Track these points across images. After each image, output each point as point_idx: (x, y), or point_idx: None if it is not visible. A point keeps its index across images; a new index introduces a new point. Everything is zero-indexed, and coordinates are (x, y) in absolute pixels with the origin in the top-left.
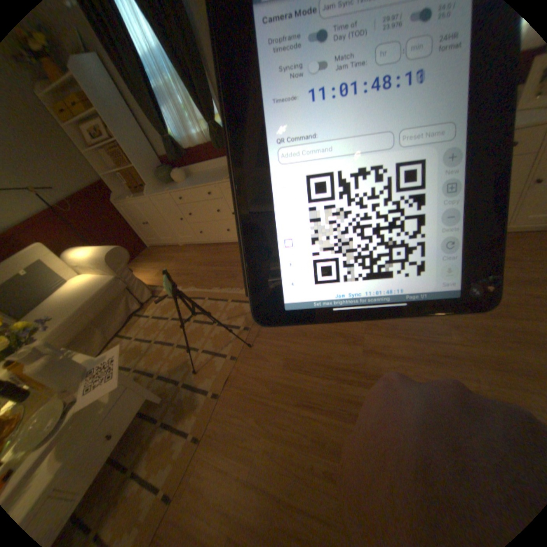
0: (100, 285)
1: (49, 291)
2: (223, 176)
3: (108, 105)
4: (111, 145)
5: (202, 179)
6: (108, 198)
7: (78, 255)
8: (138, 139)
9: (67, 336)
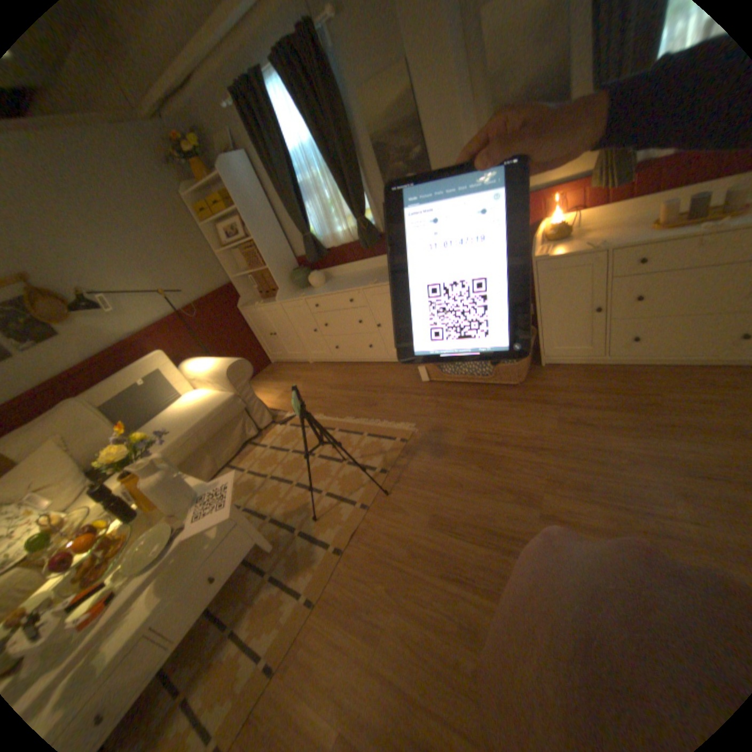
0: (218, 402)
1: (164, 405)
2: (370, 280)
3: (249, 203)
4: (247, 244)
5: (345, 283)
6: (235, 303)
7: (198, 367)
8: (276, 238)
9: (177, 458)
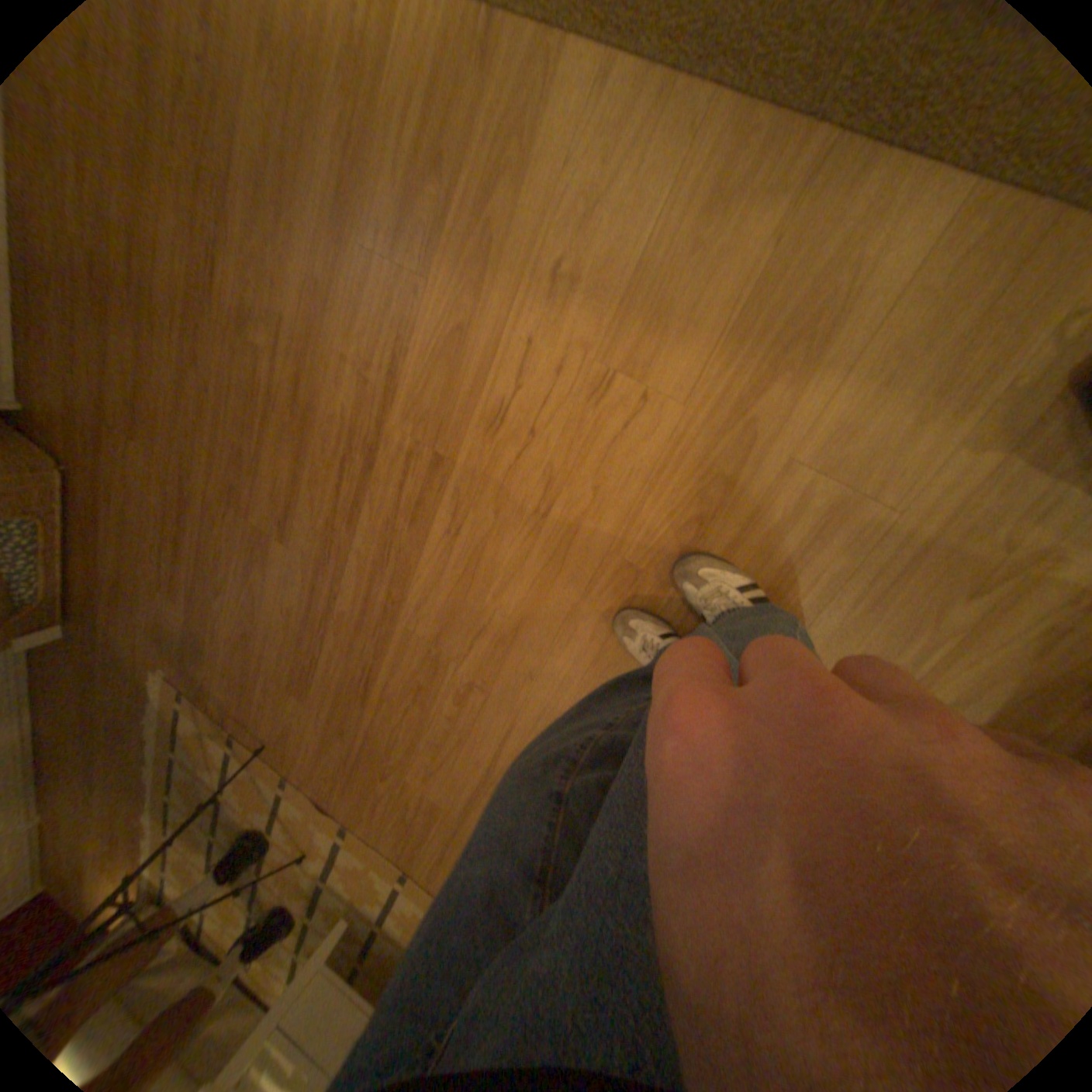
0: None
1: None
2: None
3: None
4: None
5: None
6: None
7: None
8: None
9: None
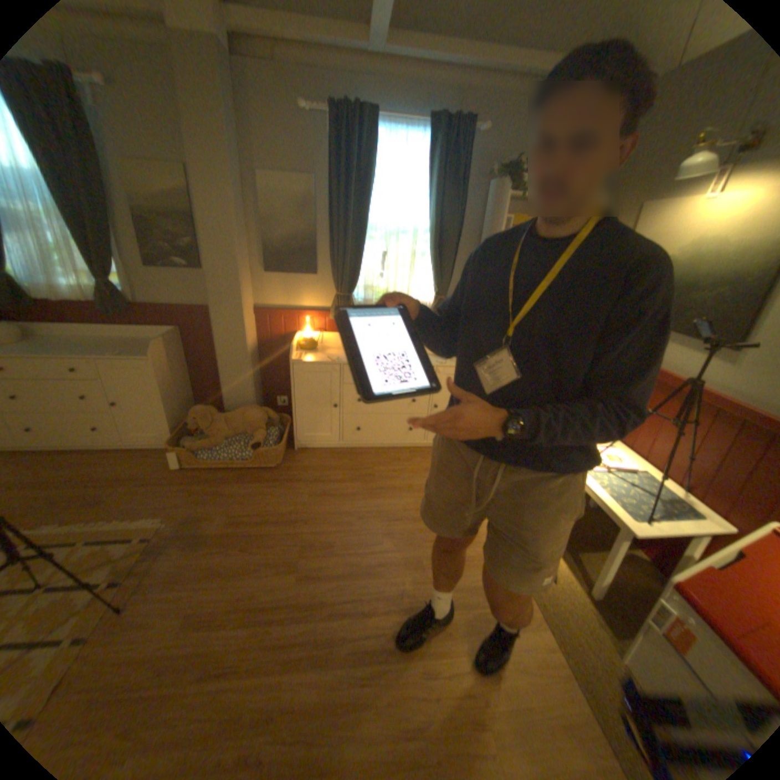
0: None
1: None
2: (107, 353)
3: None
4: None
5: (62, 350)
6: None
7: None
8: None
9: None
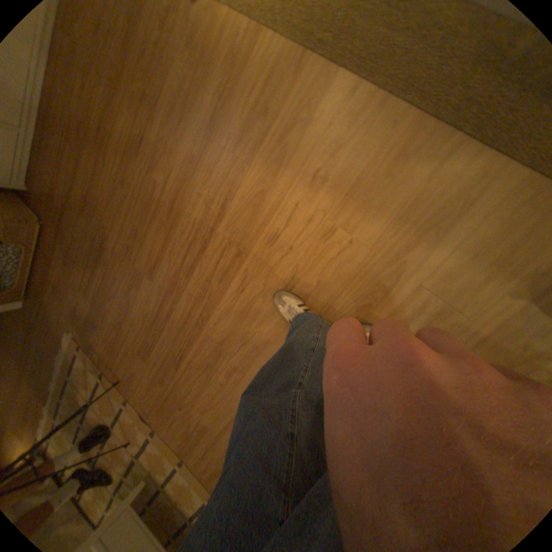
0: None
1: None
2: None
3: None
4: None
5: None
6: None
7: None
8: None
9: None
